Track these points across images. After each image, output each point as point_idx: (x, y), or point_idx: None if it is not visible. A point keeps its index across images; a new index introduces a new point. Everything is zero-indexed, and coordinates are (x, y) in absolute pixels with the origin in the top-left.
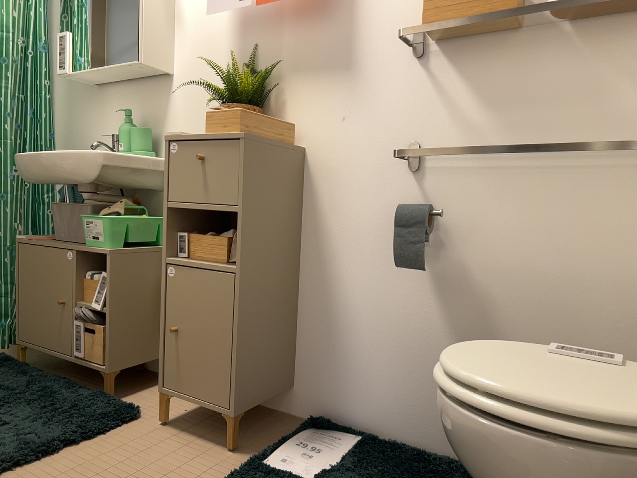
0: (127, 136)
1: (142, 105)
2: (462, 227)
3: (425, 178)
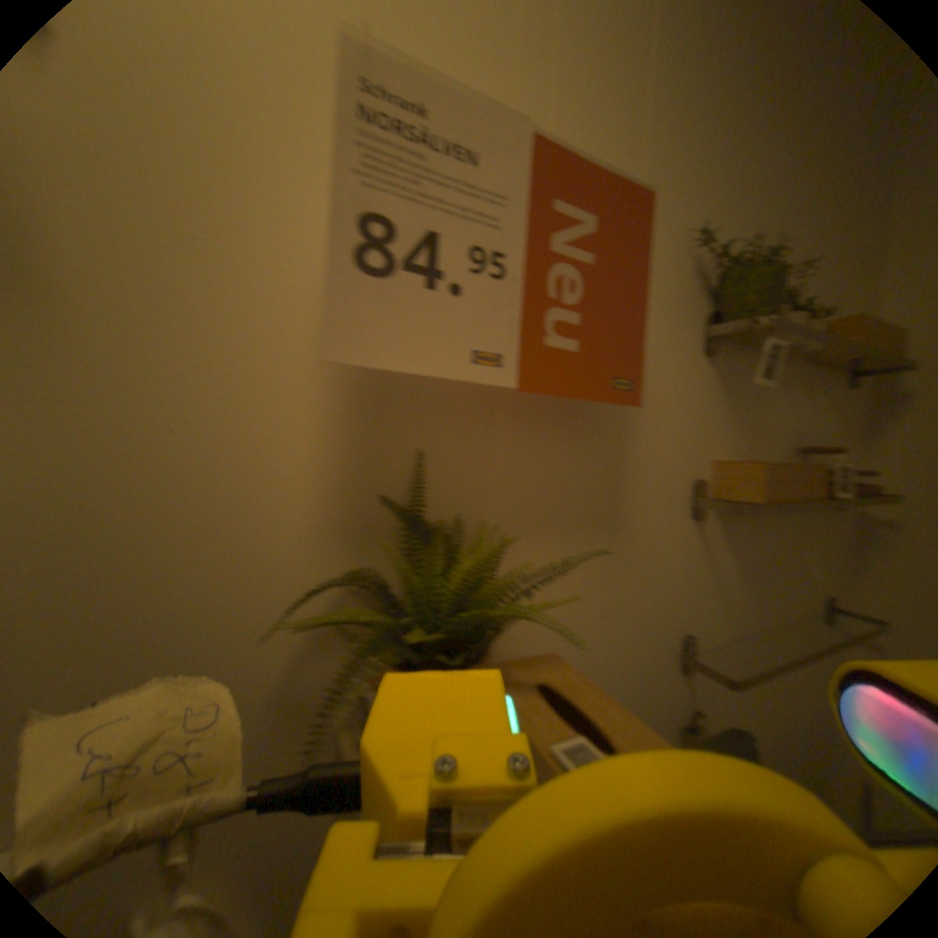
0: None
1: None
2: (728, 728)
3: (700, 681)
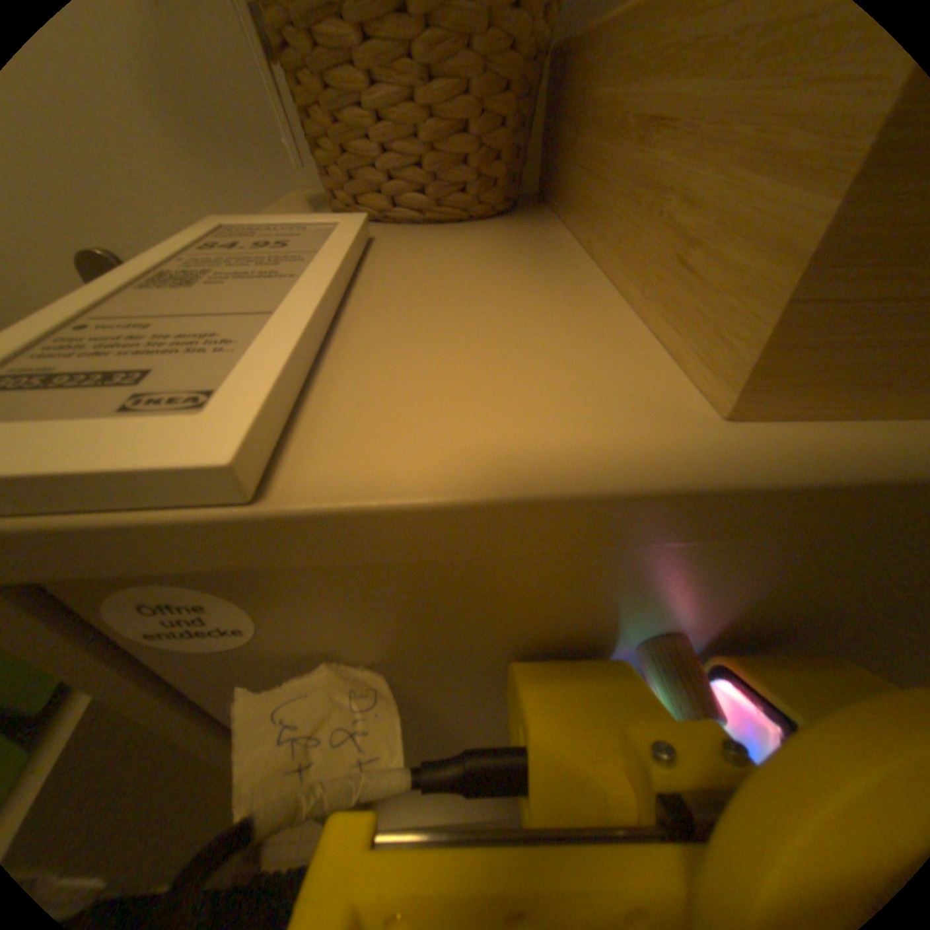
0: None
1: None
2: None
3: None
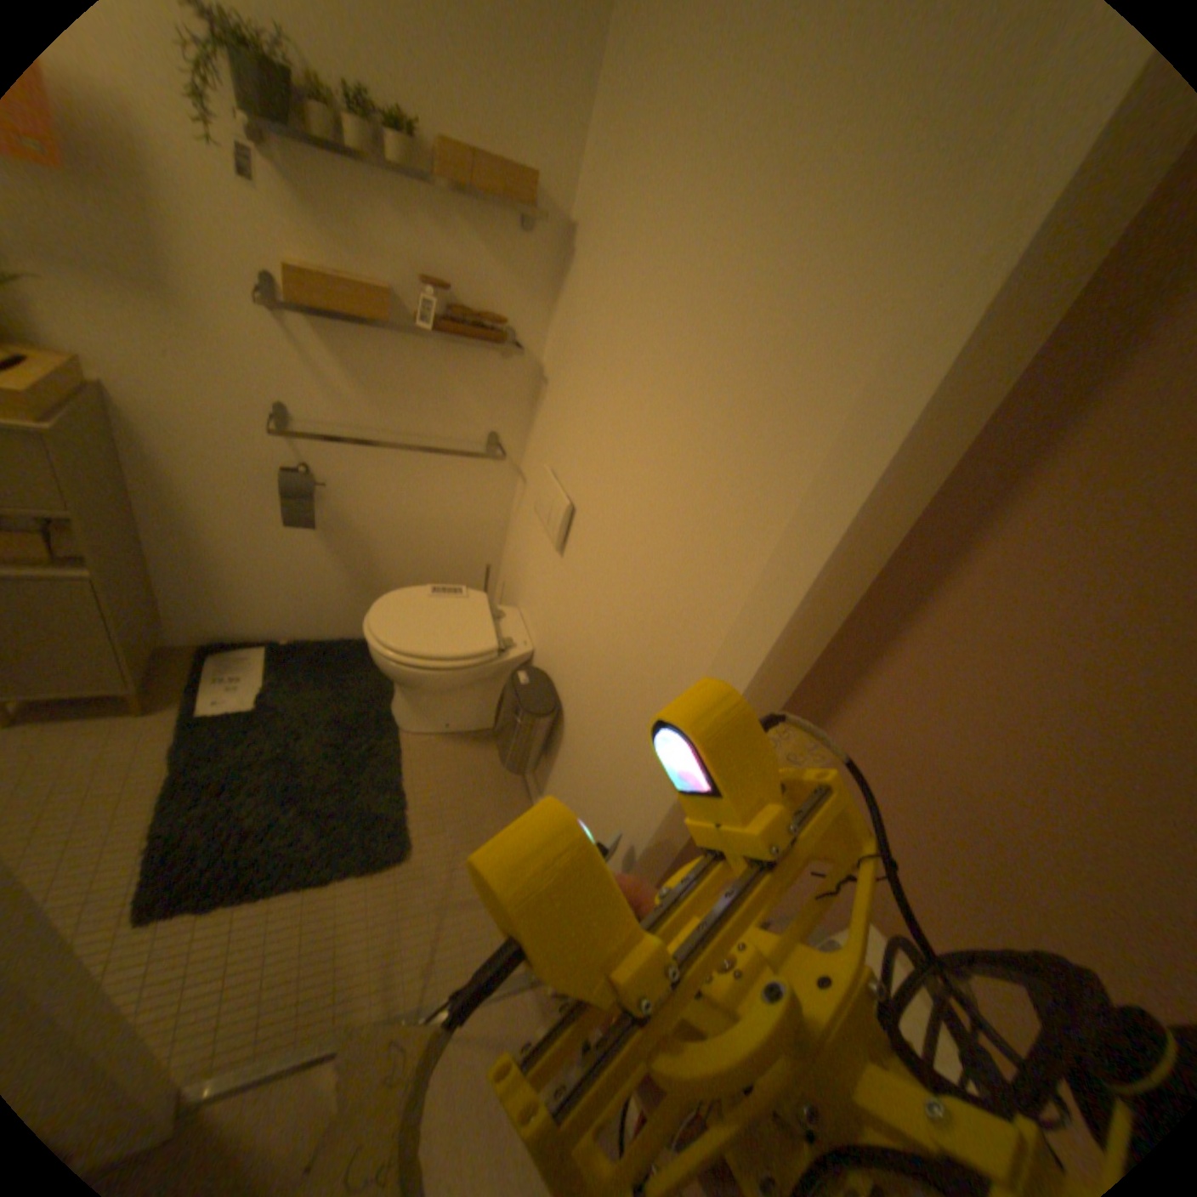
0: None
1: None
2: (343, 486)
3: (299, 441)
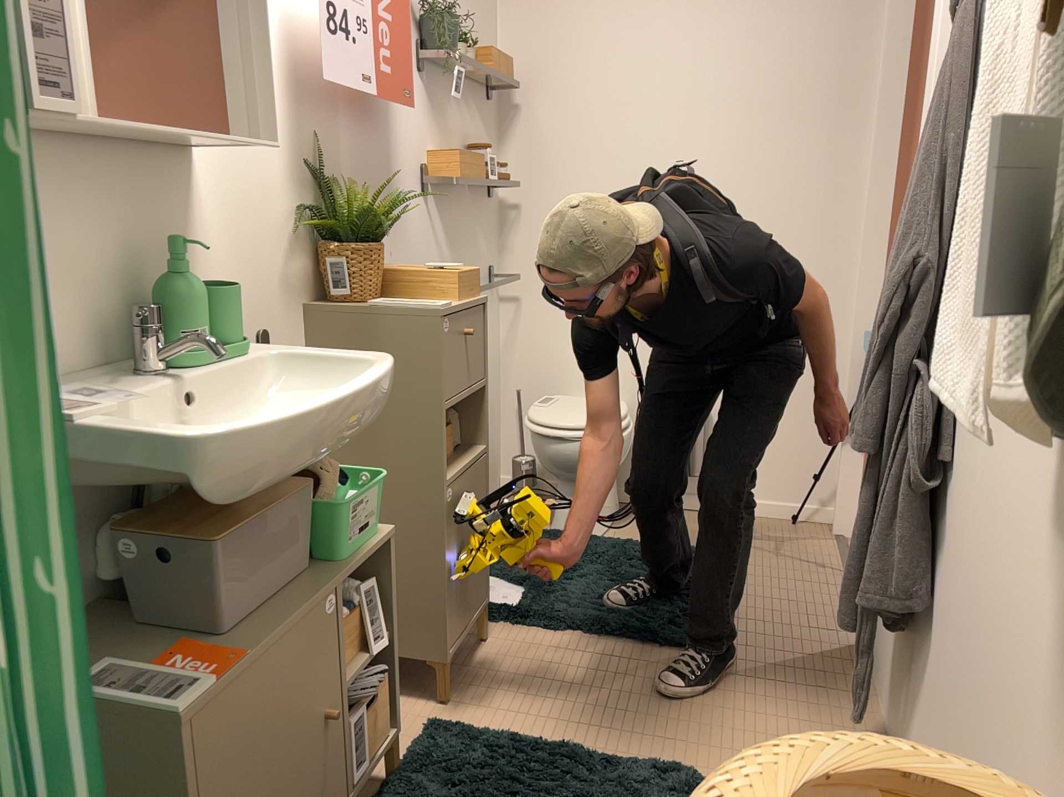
0: (206, 305)
1: (113, 208)
2: None
3: None
